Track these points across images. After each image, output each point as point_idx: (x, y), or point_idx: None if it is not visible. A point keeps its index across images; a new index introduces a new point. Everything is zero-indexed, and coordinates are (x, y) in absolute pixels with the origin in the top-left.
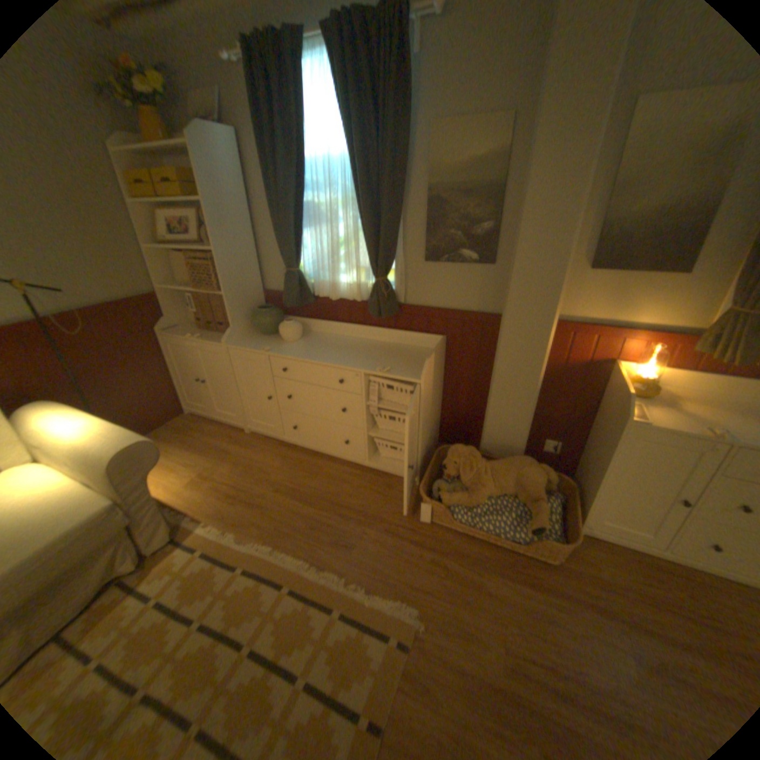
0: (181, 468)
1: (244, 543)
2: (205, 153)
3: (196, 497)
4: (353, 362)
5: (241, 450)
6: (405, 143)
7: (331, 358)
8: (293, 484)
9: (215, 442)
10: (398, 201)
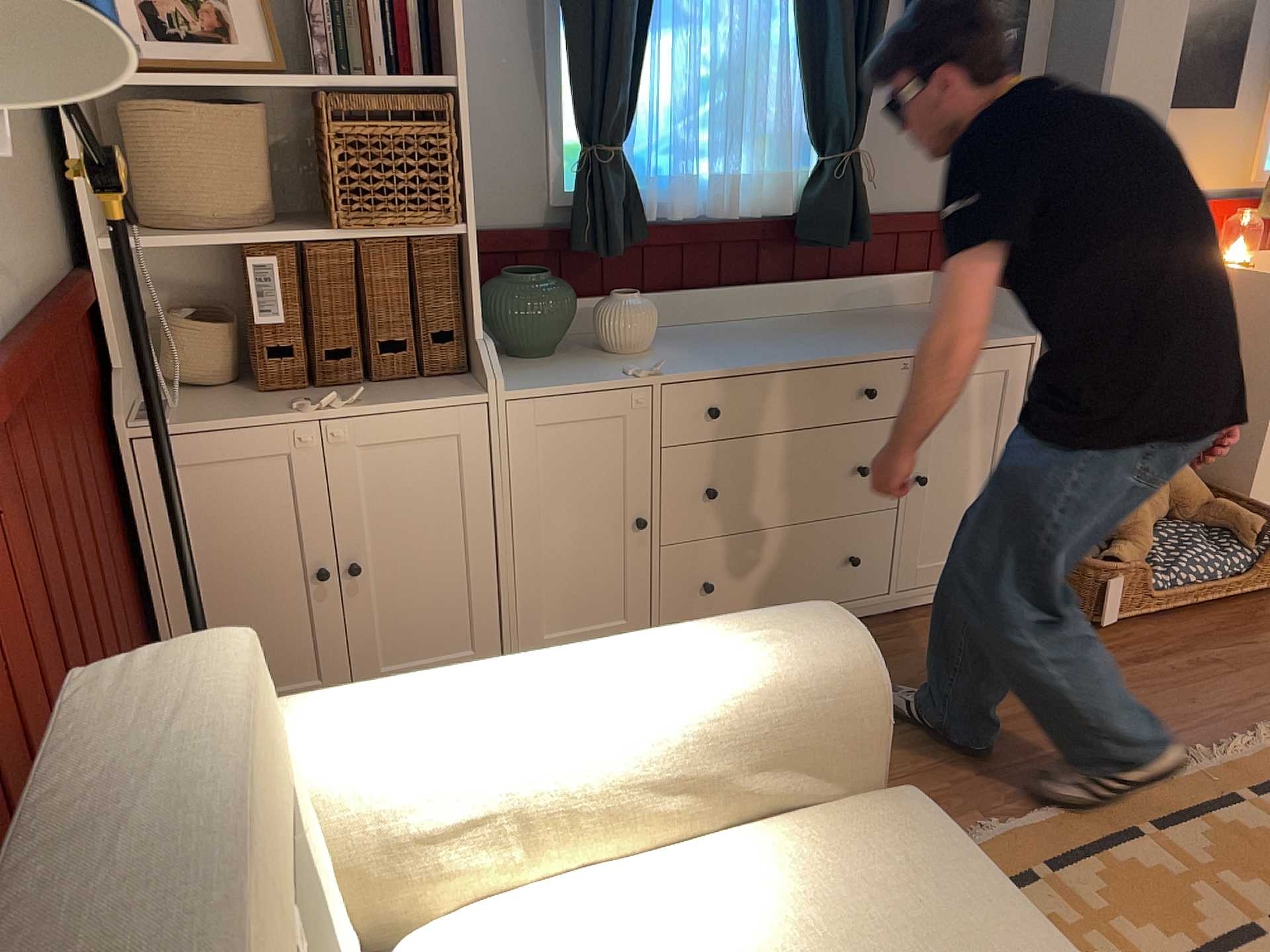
0: None
1: None
2: None
3: None
4: (869, 344)
5: None
6: None
7: (816, 350)
8: None
9: None
10: None
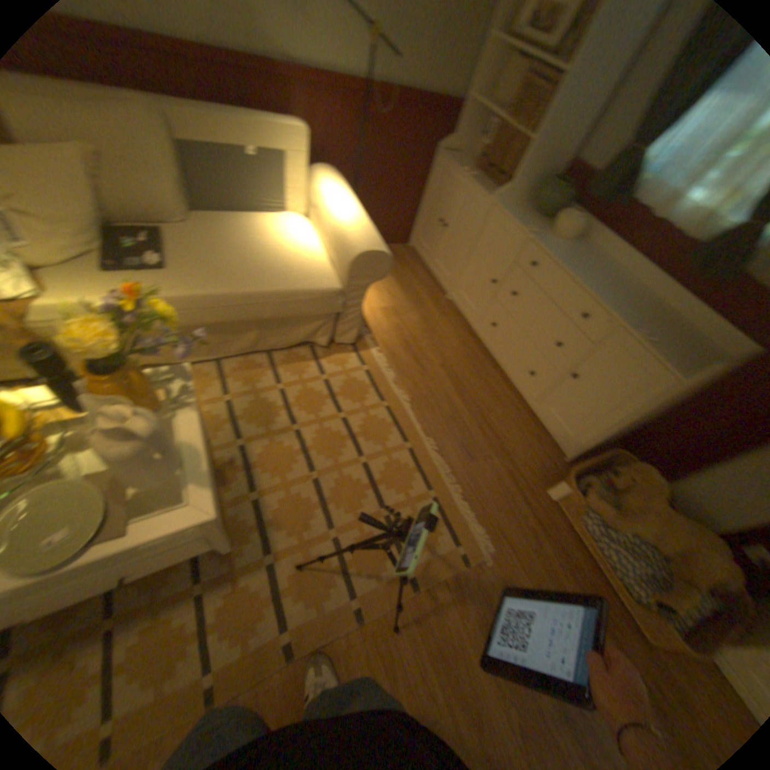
0: (385, 294)
1: (399, 388)
2: None
3: (385, 325)
4: (618, 306)
5: (435, 311)
6: None
7: (595, 286)
8: (459, 372)
9: (419, 289)
10: None
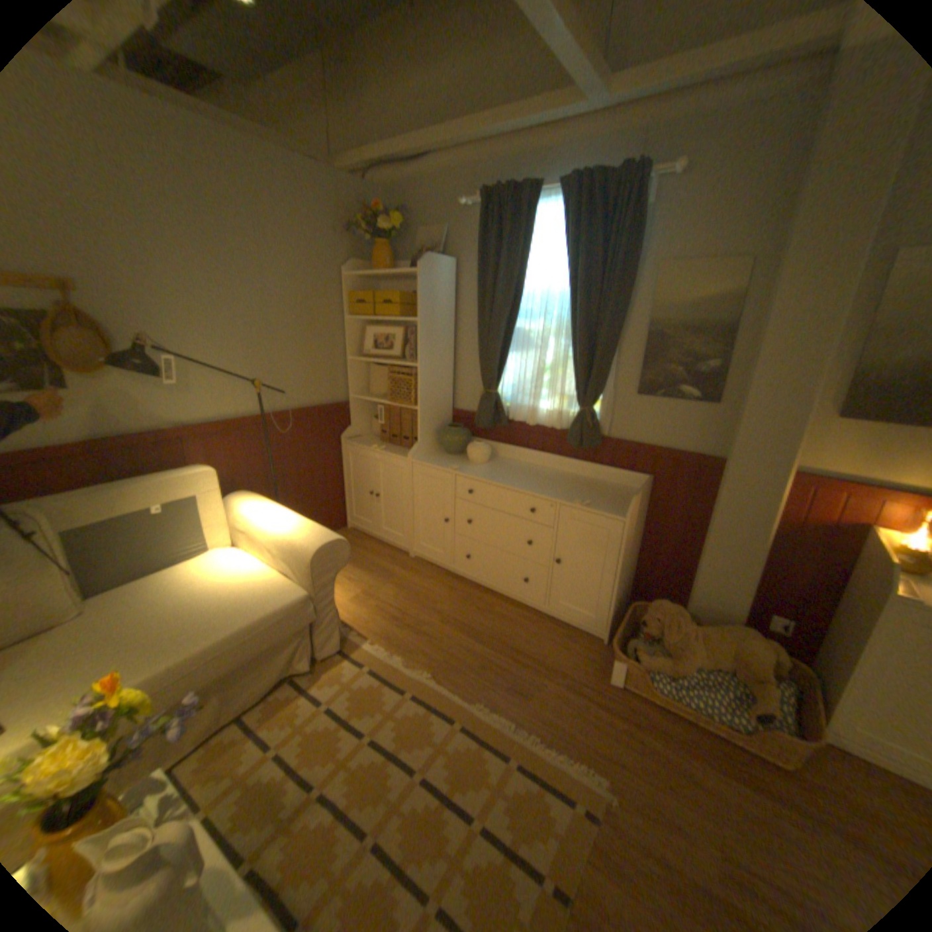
0: (346, 582)
1: (411, 669)
2: (429, 281)
3: (361, 613)
4: (548, 491)
5: (406, 573)
6: (631, 280)
7: (523, 485)
8: (462, 617)
9: (379, 561)
10: (616, 333)
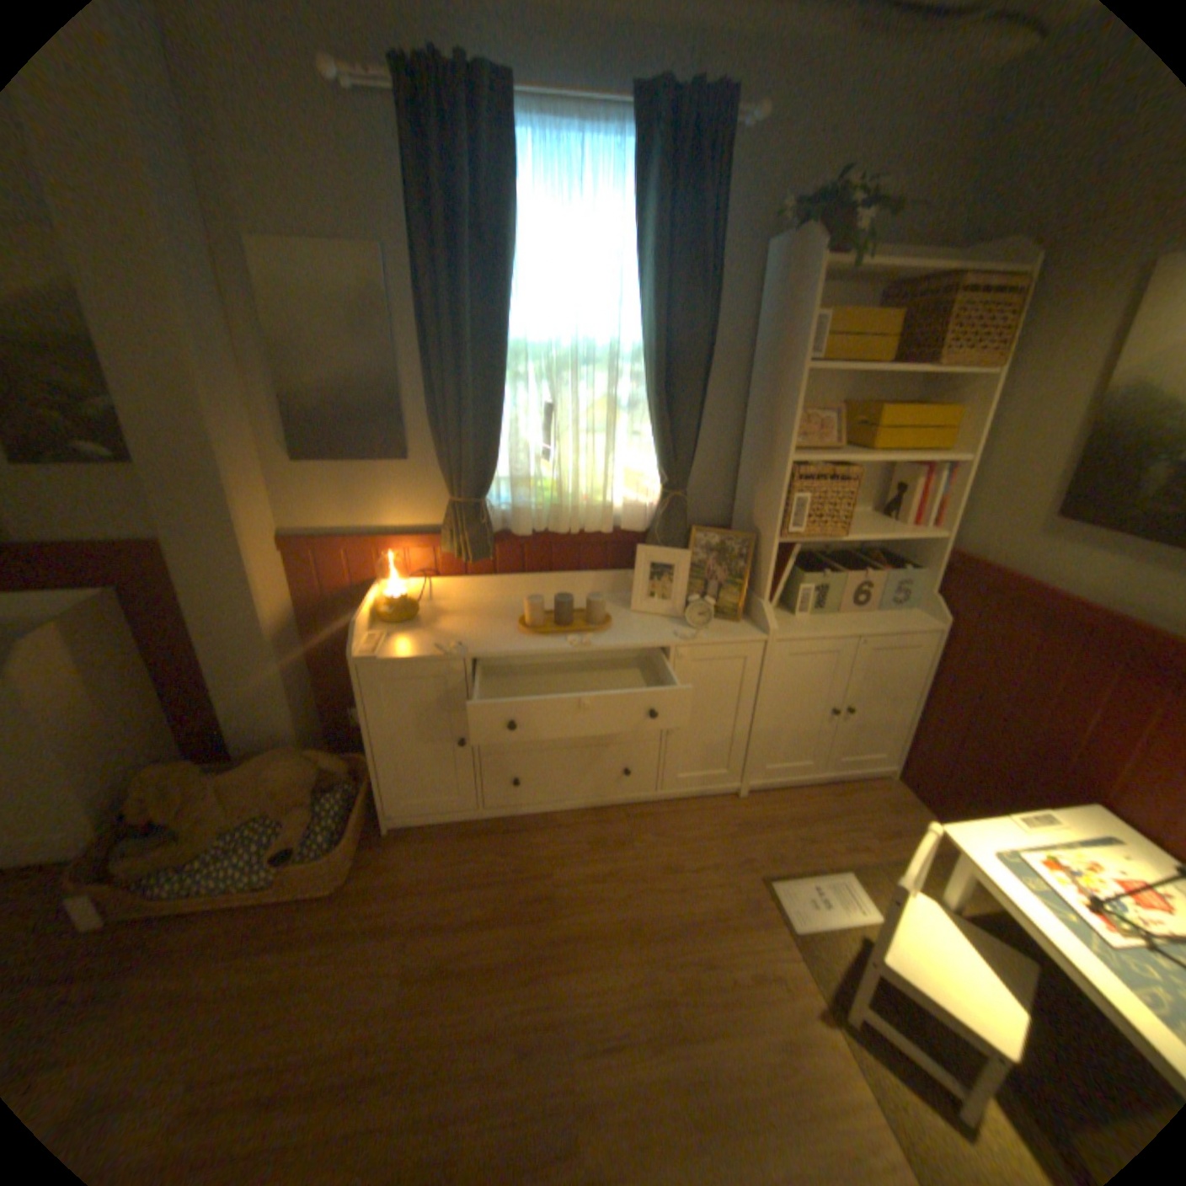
0: None
1: None
2: None
3: None
4: None
5: None
6: None
7: None
8: None
9: None
10: None
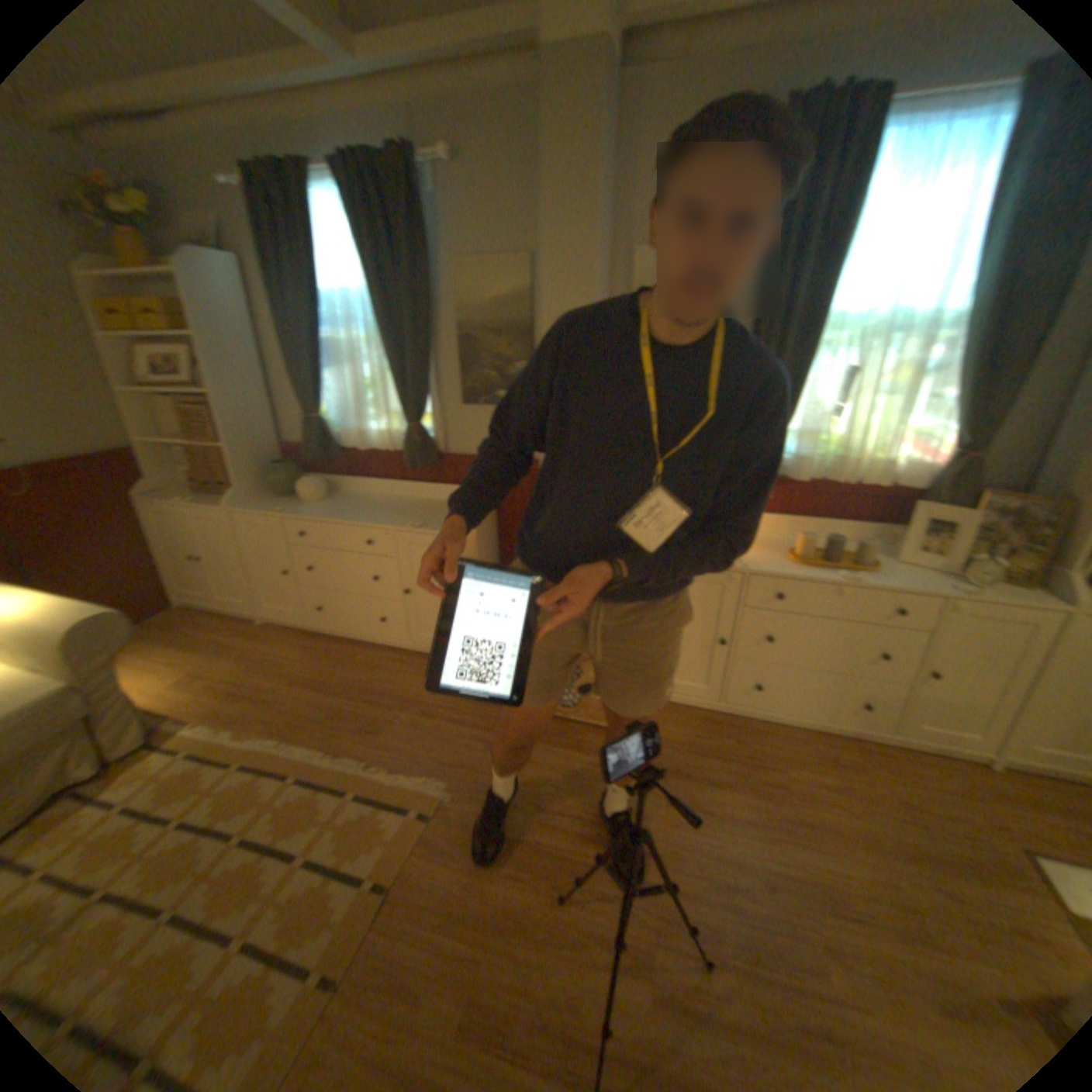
0: (161, 671)
1: (241, 742)
2: (194, 283)
3: (180, 700)
4: (382, 520)
5: (247, 645)
6: (423, 280)
7: (355, 518)
8: (312, 676)
9: (211, 639)
10: (422, 340)
